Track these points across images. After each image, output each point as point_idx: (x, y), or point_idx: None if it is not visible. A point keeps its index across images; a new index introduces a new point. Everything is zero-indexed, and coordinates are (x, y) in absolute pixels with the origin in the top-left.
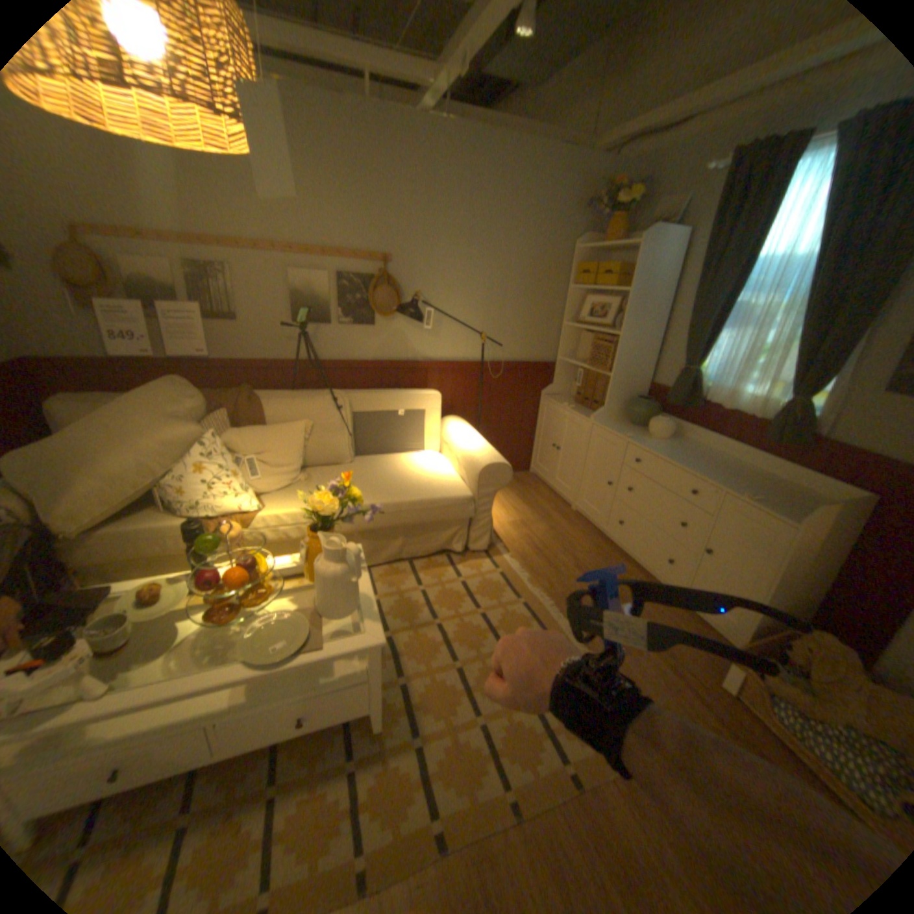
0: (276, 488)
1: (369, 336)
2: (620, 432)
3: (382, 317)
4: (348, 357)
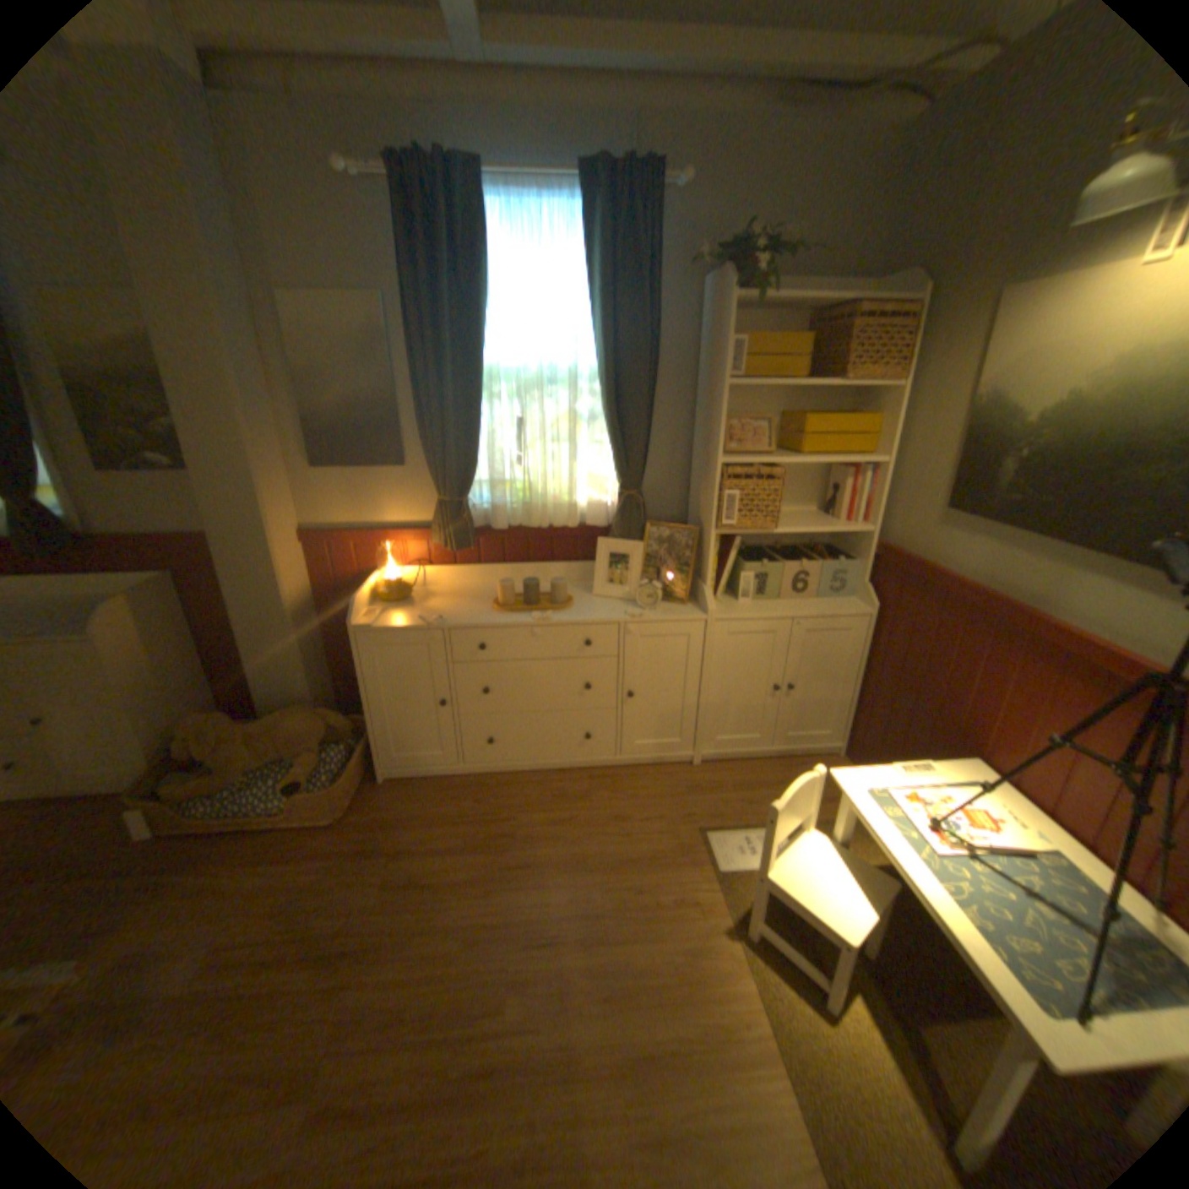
0: None
1: None
2: None
3: None
4: None
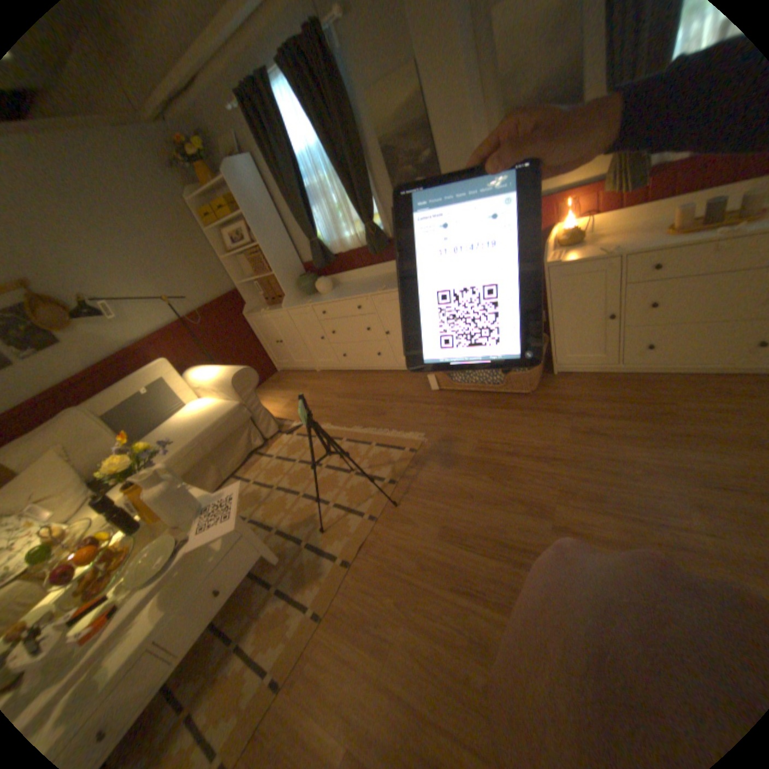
0: (74, 507)
1: (62, 351)
2: (304, 302)
3: (62, 329)
4: (56, 379)
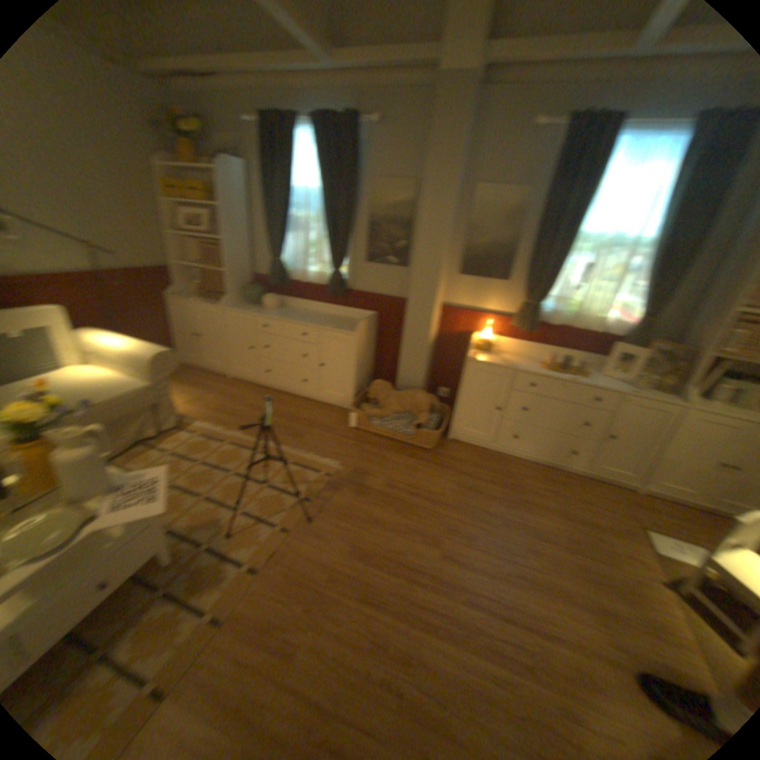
0: None
1: None
2: (248, 310)
3: None
4: None
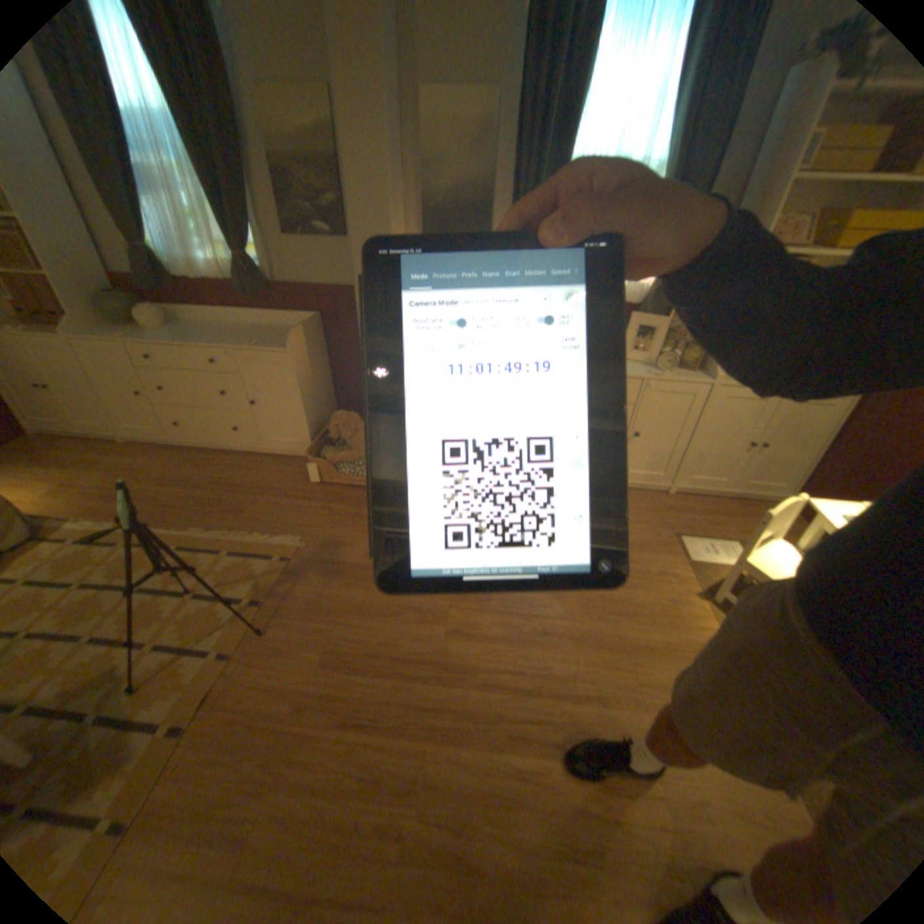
0: None
1: None
2: (106, 336)
3: None
4: None
